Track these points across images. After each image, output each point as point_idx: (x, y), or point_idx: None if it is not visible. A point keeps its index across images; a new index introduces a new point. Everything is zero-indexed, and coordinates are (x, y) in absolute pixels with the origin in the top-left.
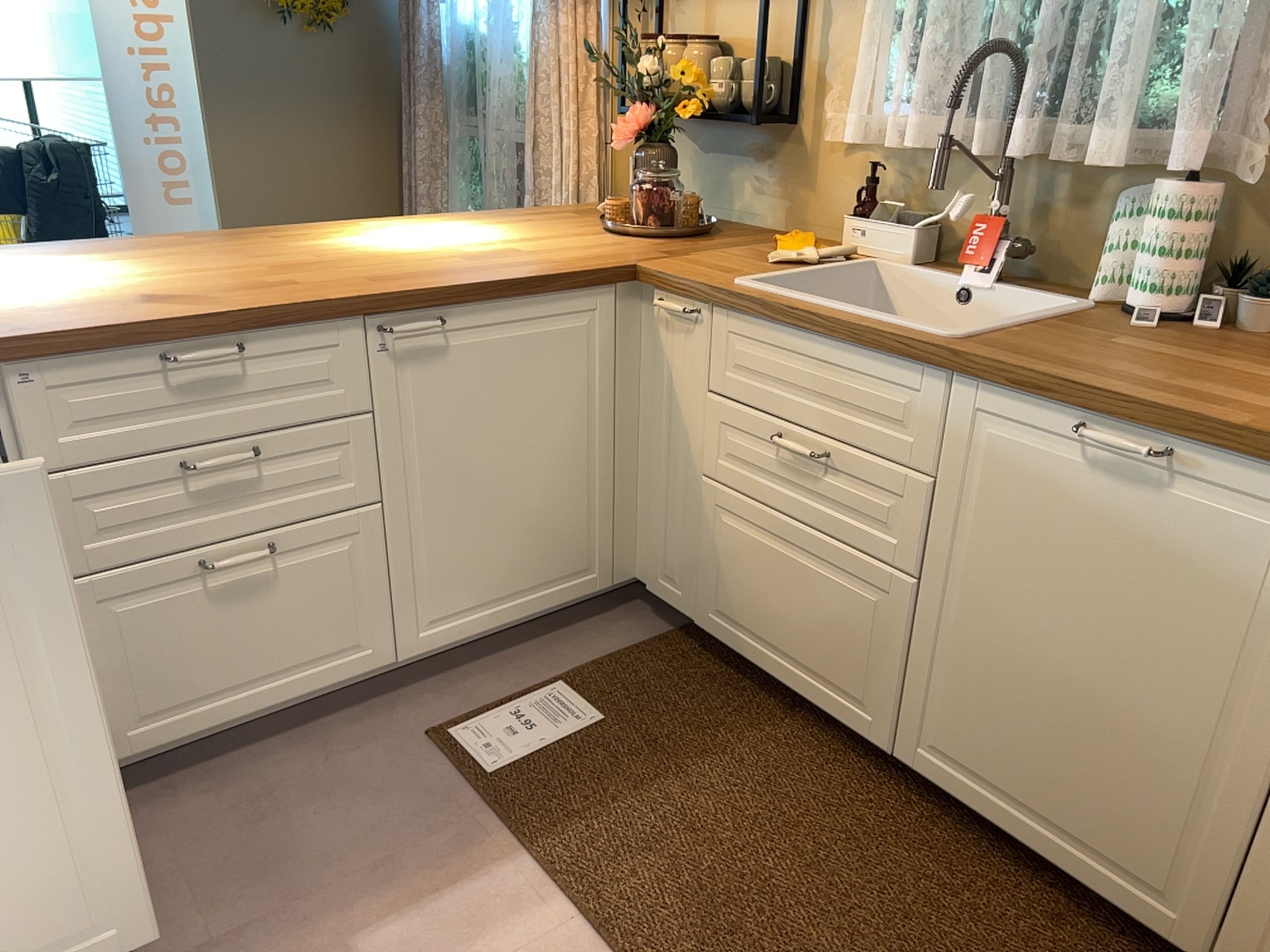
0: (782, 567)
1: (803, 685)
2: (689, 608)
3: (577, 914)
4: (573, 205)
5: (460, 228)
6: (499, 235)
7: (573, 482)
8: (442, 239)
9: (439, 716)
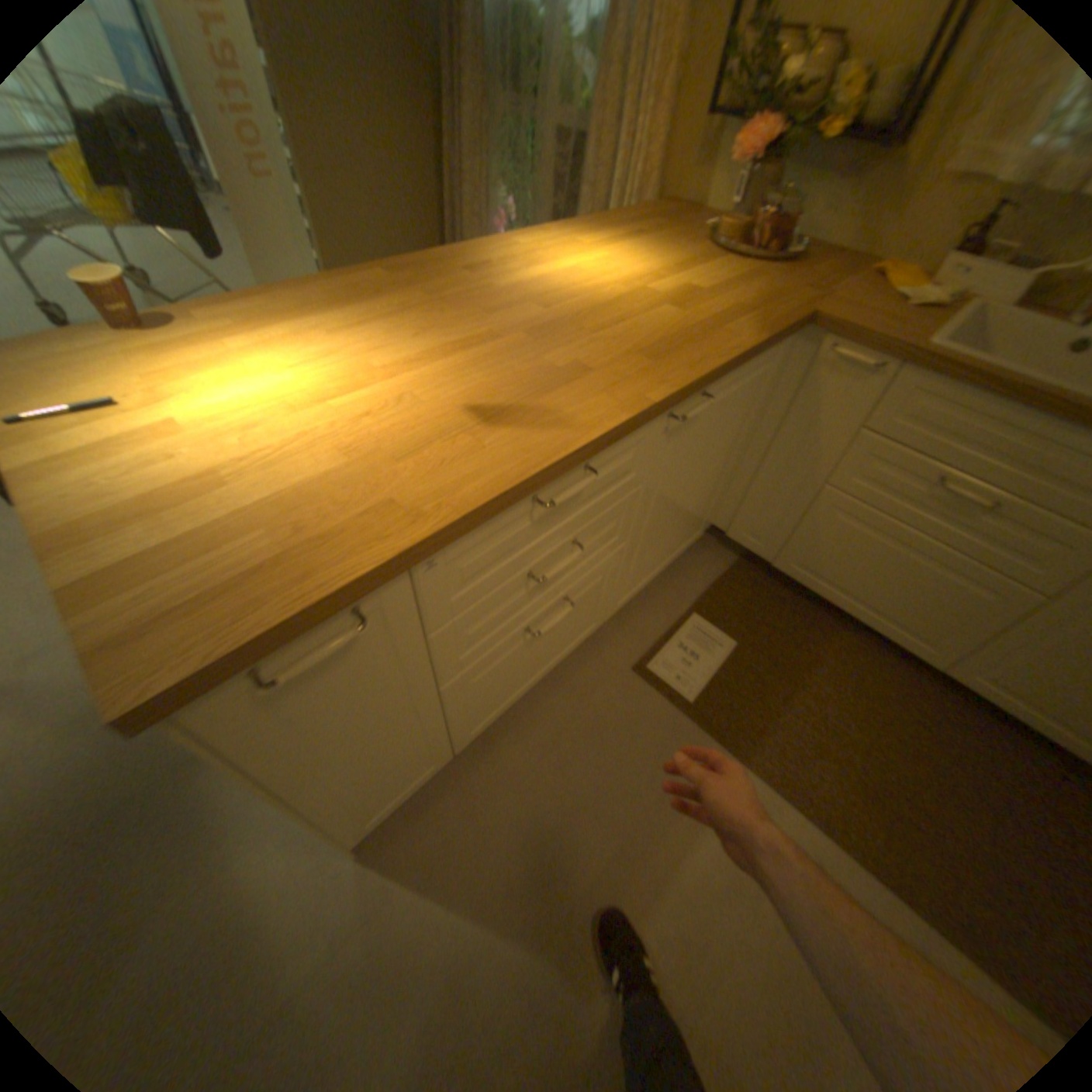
0: (890, 558)
1: (873, 621)
2: (768, 555)
3: (804, 817)
4: (641, 205)
5: (603, 247)
6: (648, 259)
7: (714, 483)
8: (611, 268)
9: (632, 652)
